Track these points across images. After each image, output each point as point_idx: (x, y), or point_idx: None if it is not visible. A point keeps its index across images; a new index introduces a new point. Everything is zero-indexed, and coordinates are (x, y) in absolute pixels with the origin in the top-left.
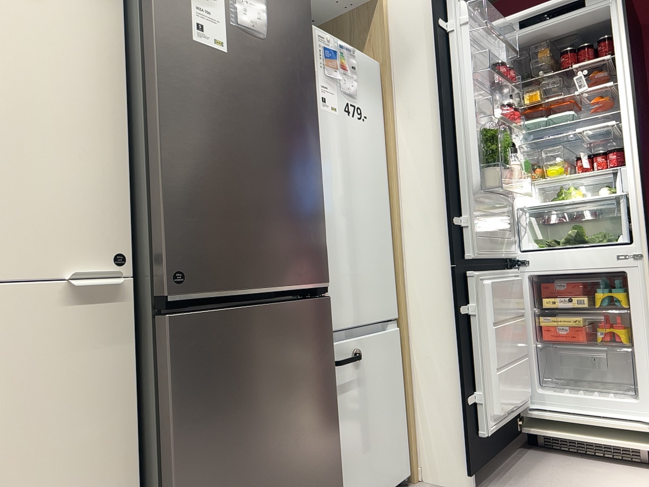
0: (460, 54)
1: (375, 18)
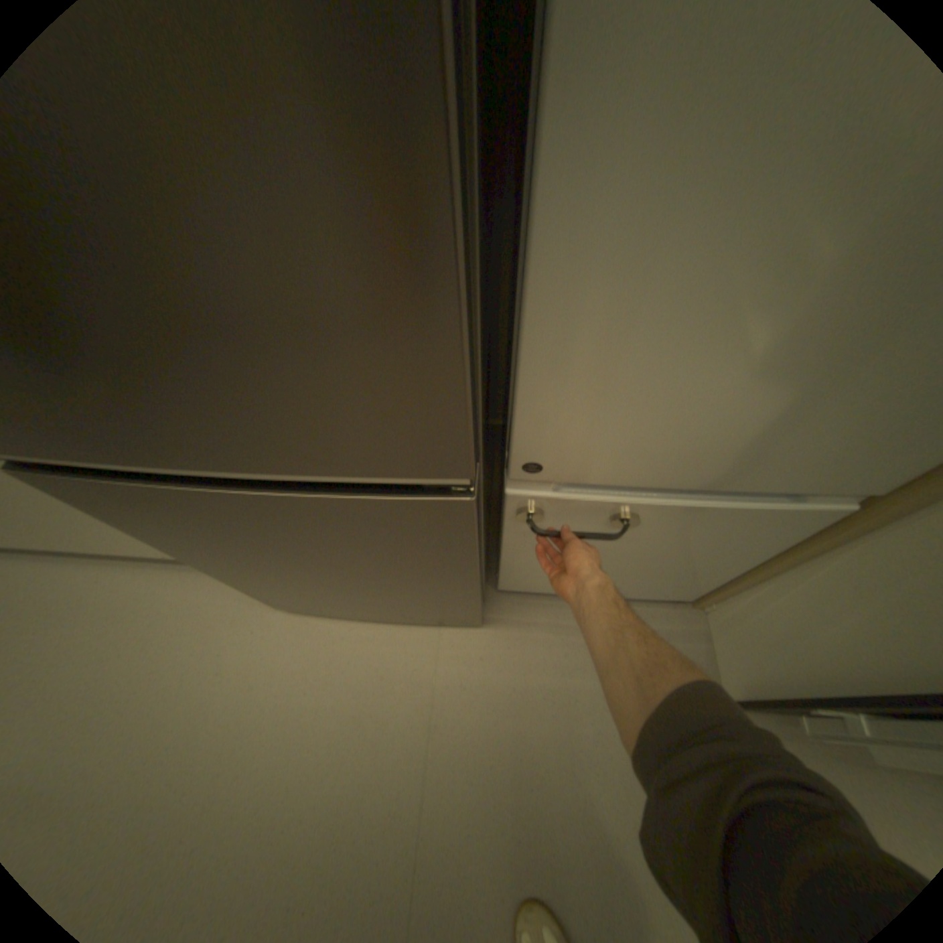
0: None
1: None
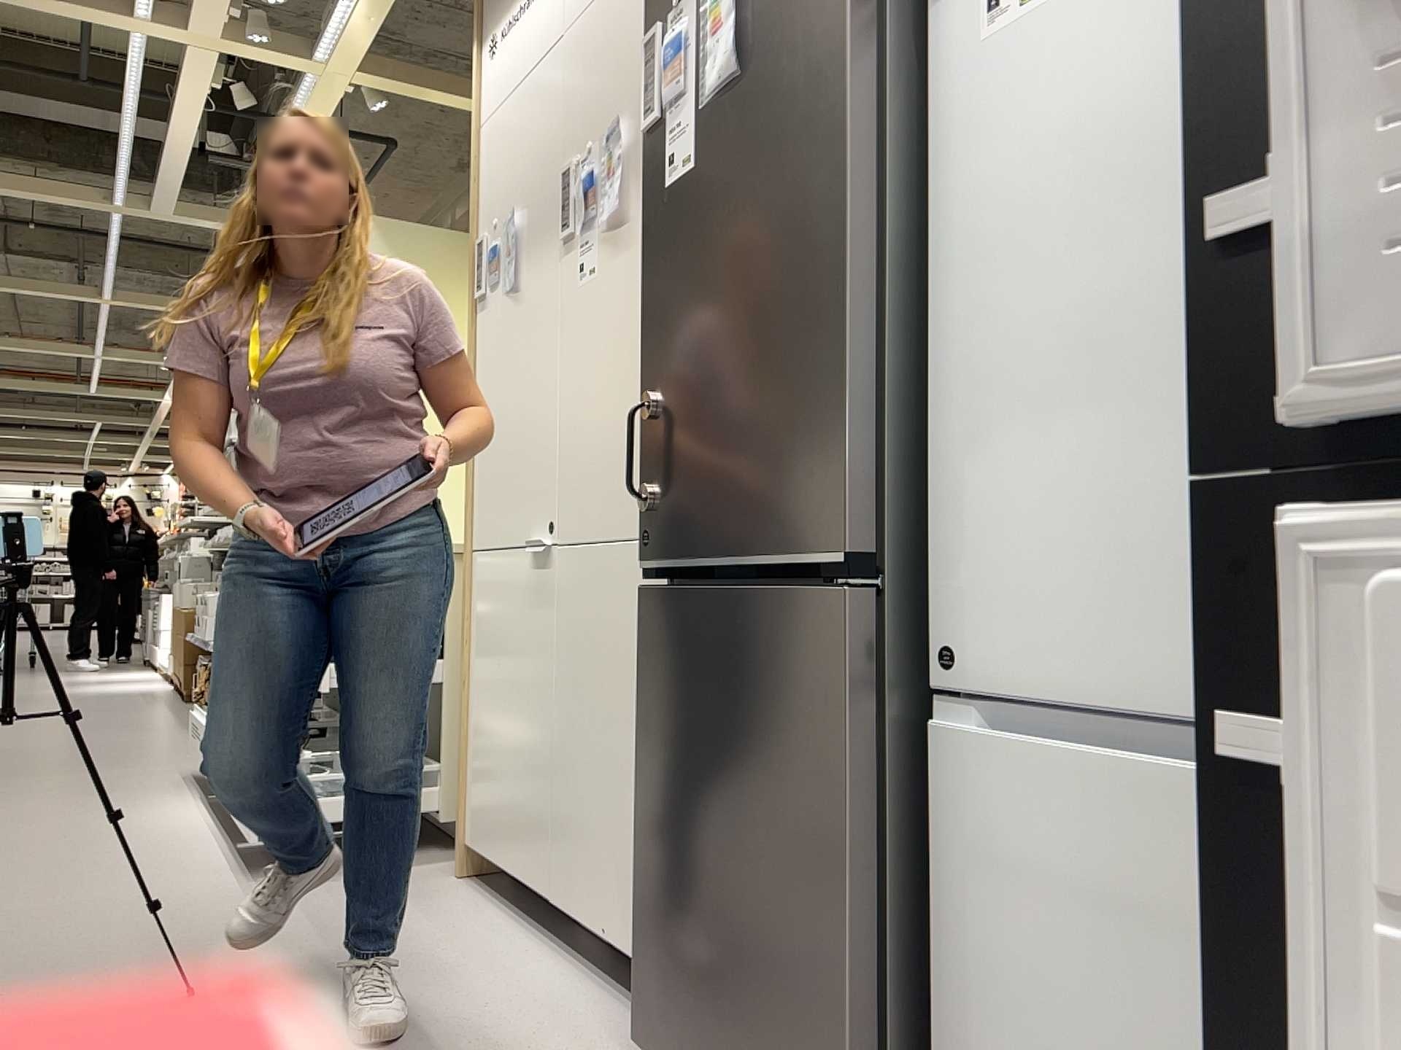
0: None
1: None
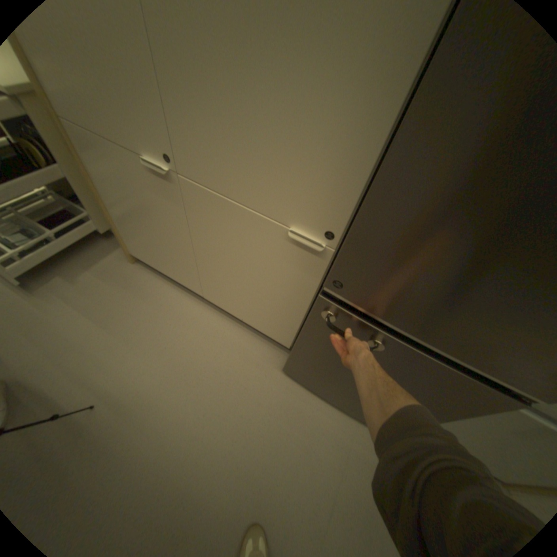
0: None
1: None
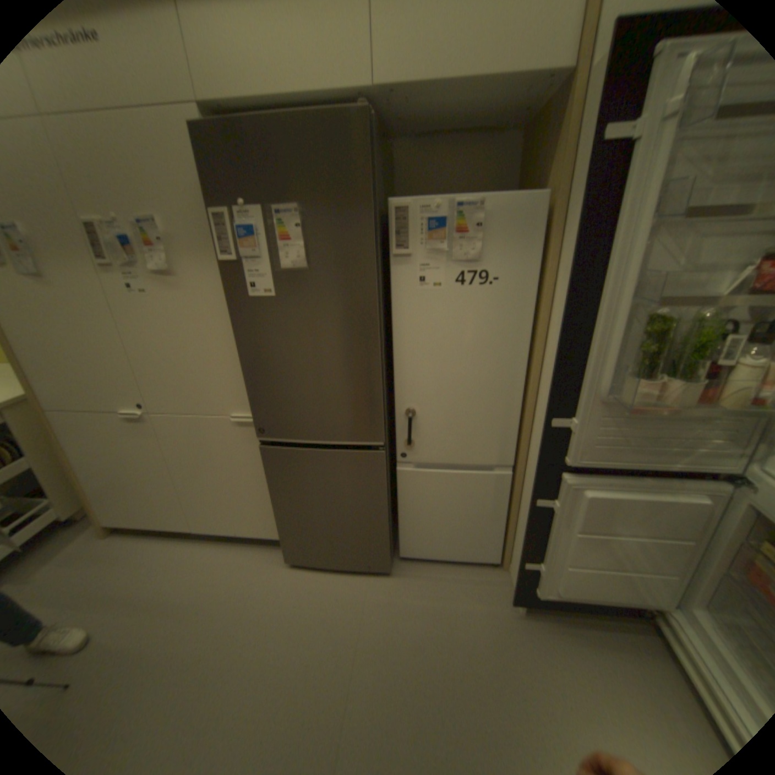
0: (641, 185)
1: (568, 109)
